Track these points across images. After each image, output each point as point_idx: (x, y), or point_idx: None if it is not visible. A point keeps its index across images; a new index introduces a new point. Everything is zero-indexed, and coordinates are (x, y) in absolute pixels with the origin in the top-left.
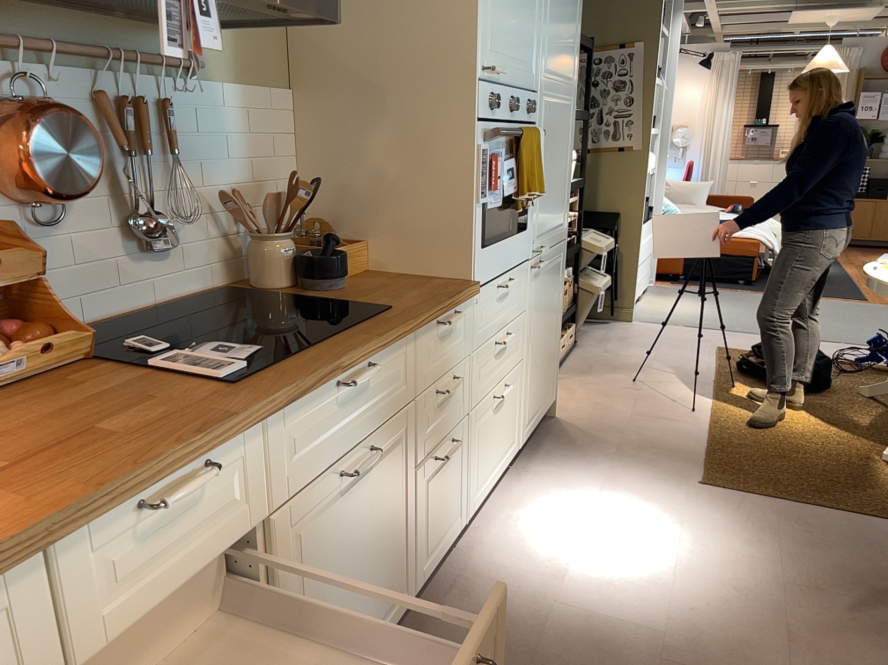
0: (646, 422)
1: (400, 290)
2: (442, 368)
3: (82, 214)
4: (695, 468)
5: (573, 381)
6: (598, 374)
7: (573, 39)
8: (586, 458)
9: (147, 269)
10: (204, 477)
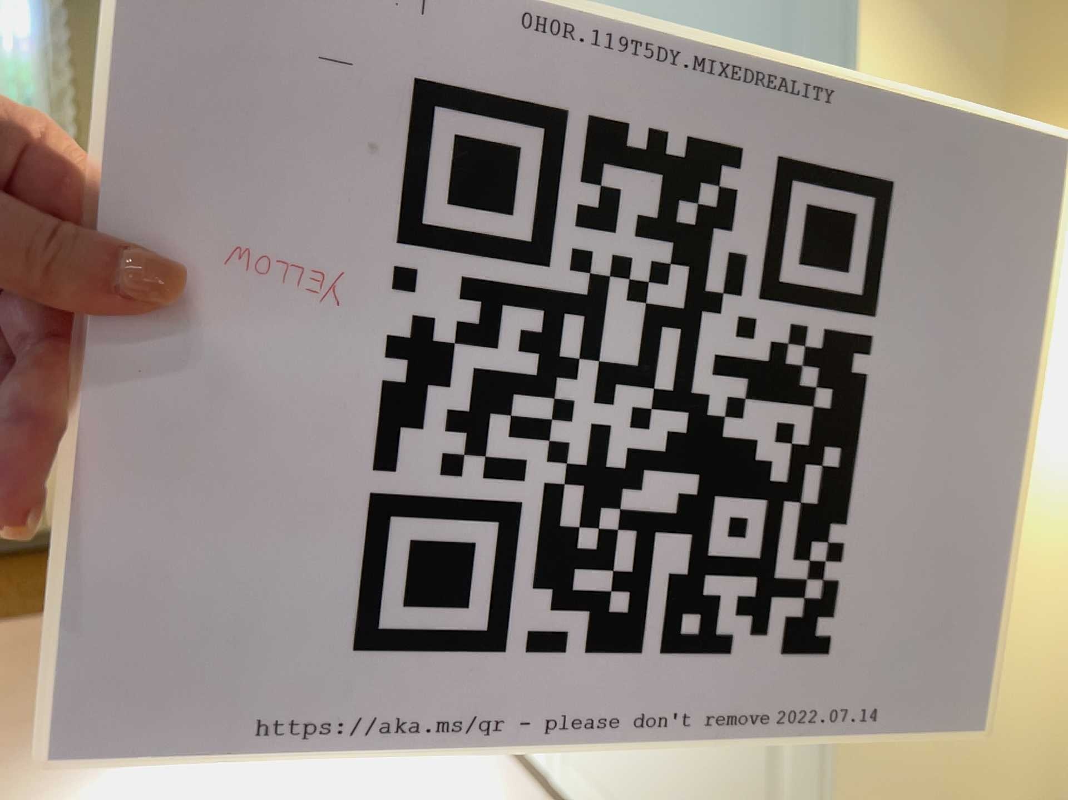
0: None
1: None
2: None
3: None
4: None
5: None
6: None
7: None
8: None
9: None
10: None
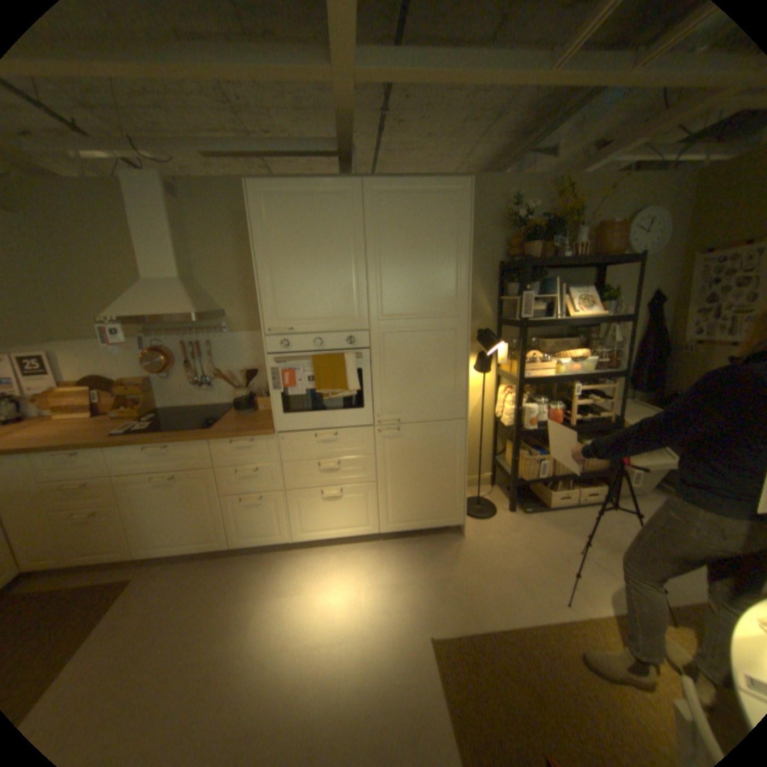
0: (509, 583)
1: (242, 424)
2: (241, 462)
3: (177, 376)
4: (457, 633)
5: (533, 526)
6: (565, 533)
7: (443, 286)
8: (419, 569)
9: (202, 394)
10: (67, 457)
